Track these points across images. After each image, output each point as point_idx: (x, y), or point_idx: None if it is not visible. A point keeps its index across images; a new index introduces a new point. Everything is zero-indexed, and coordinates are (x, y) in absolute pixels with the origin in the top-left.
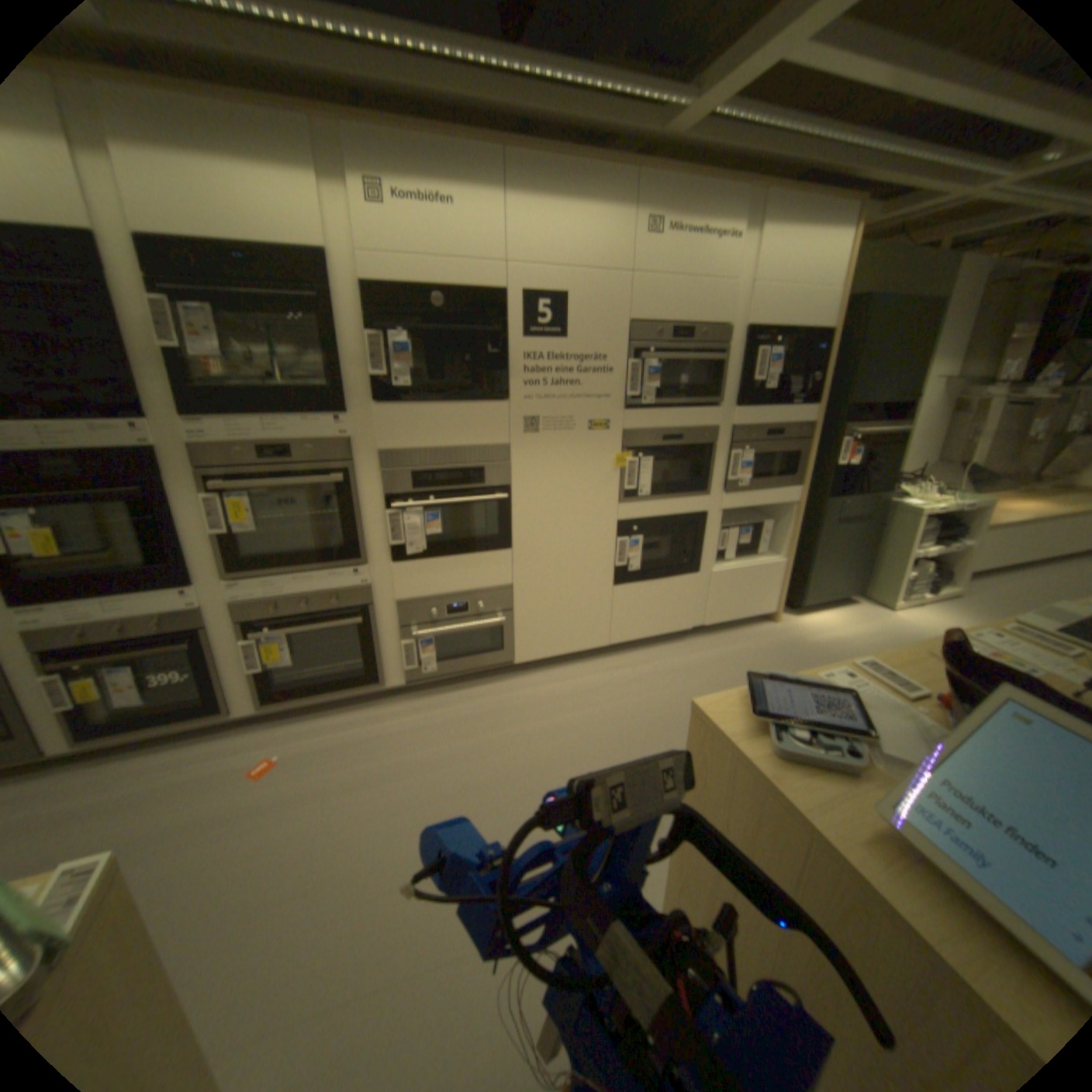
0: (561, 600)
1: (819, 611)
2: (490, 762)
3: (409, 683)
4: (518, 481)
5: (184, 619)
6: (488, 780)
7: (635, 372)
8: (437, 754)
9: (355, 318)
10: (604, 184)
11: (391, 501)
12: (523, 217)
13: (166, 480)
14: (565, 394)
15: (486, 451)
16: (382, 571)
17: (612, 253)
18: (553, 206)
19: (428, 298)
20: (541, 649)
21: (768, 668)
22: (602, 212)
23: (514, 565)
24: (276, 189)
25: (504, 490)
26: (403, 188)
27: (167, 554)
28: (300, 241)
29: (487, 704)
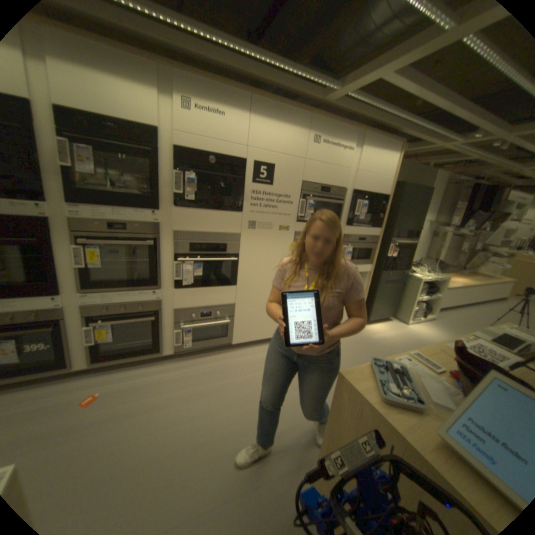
0: (258, 313)
1: (375, 324)
2: (219, 399)
3: (175, 354)
4: (243, 252)
5: (52, 315)
6: (217, 409)
7: (303, 206)
8: (190, 394)
9: (169, 164)
10: (296, 118)
11: (177, 258)
12: (257, 127)
13: (53, 237)
14: (269, 213)
15: (229, 236)
16: (168, 294)
17: (296, 150)
18: (272, 125)
19: (208, 159)
20: (246, 338)
21: (354, 351)
22: (294, 131)
23: (237, 294)
24: (136, 96)
25: (235, 256)
26: (201, 105)
27: (47, 278)
28: (146, 123)
29: (217, 366)
